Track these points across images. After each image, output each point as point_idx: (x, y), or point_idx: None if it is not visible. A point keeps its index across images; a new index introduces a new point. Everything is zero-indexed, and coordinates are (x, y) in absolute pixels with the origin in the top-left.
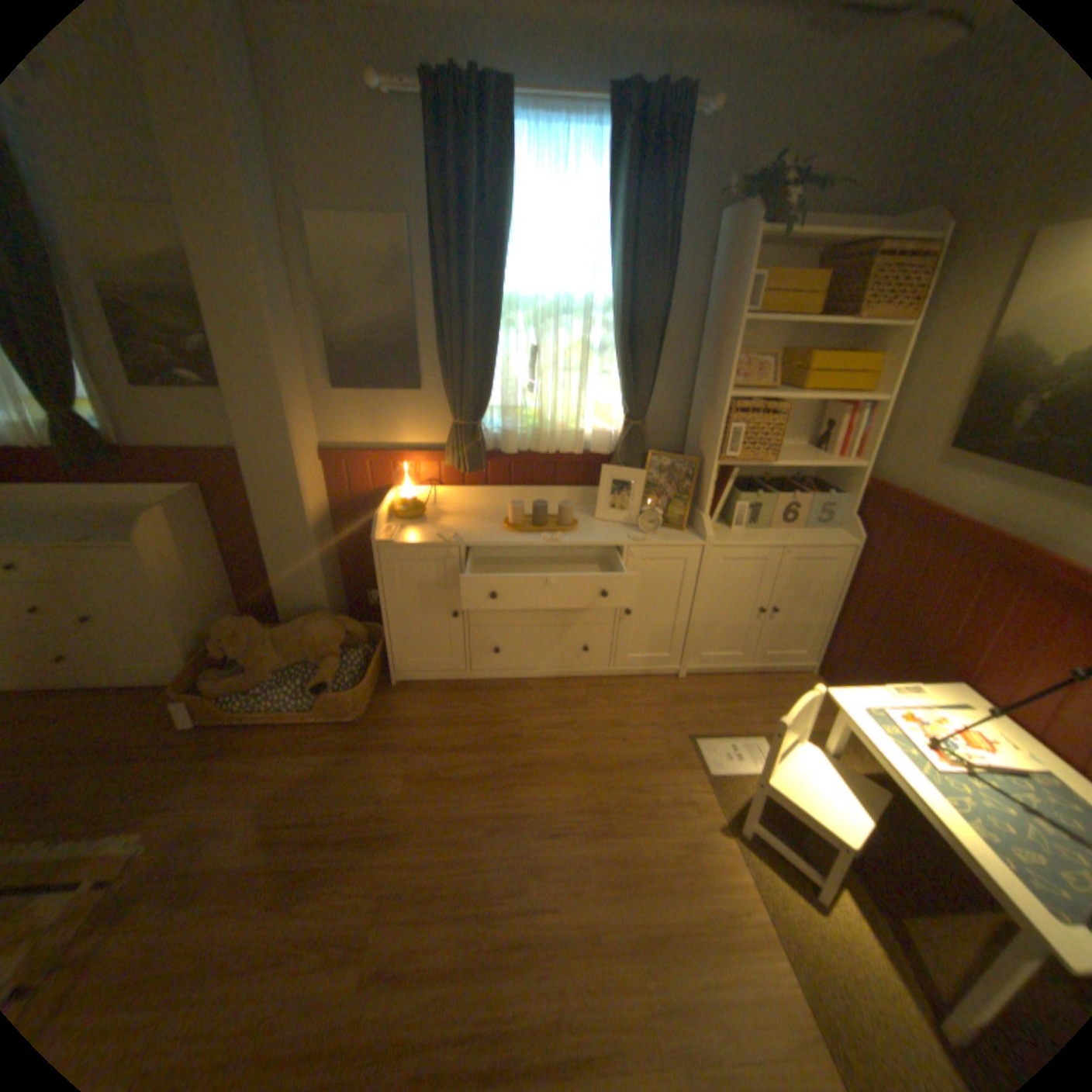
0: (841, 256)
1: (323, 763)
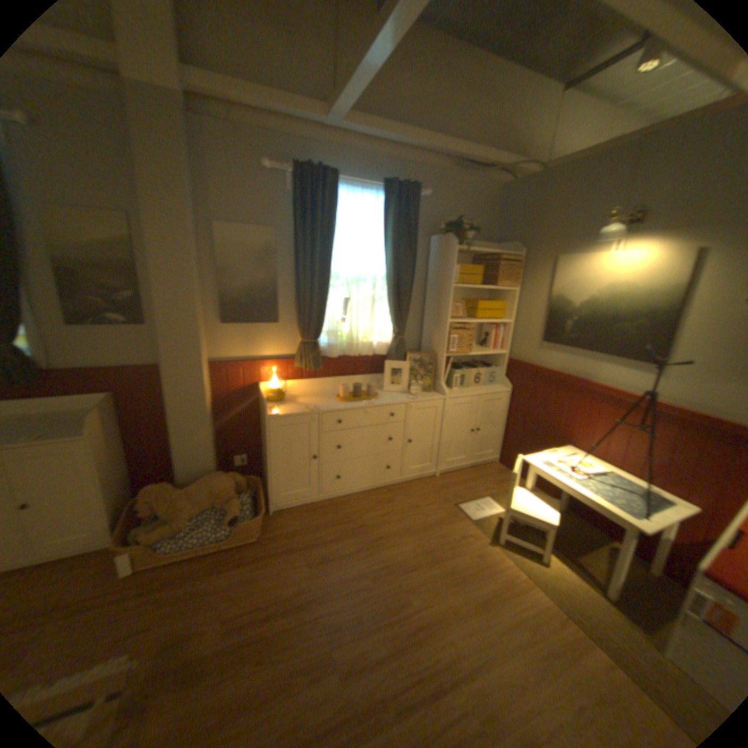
0: (482, 259)
1: (246, 572)
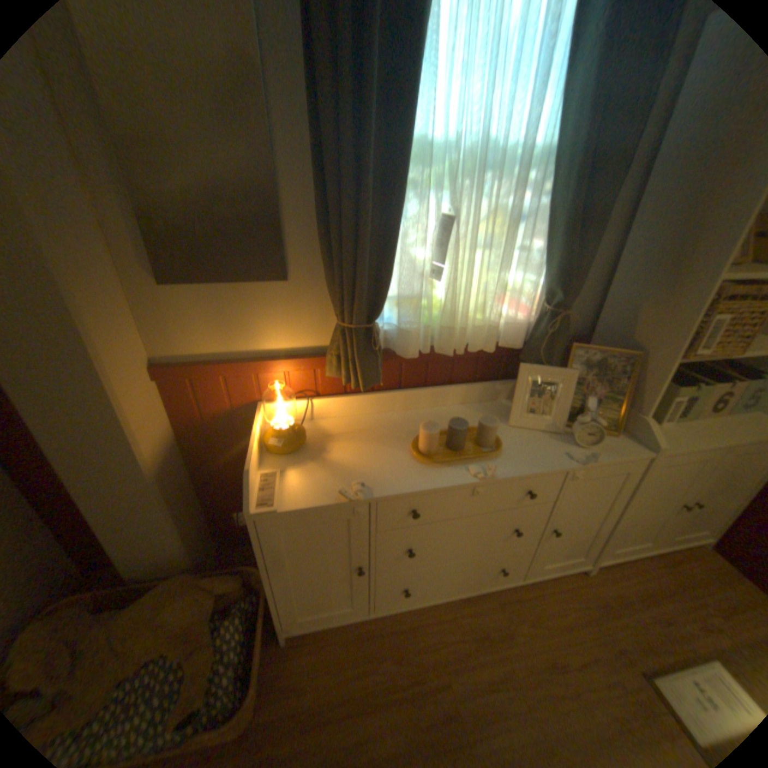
0: None
1: None
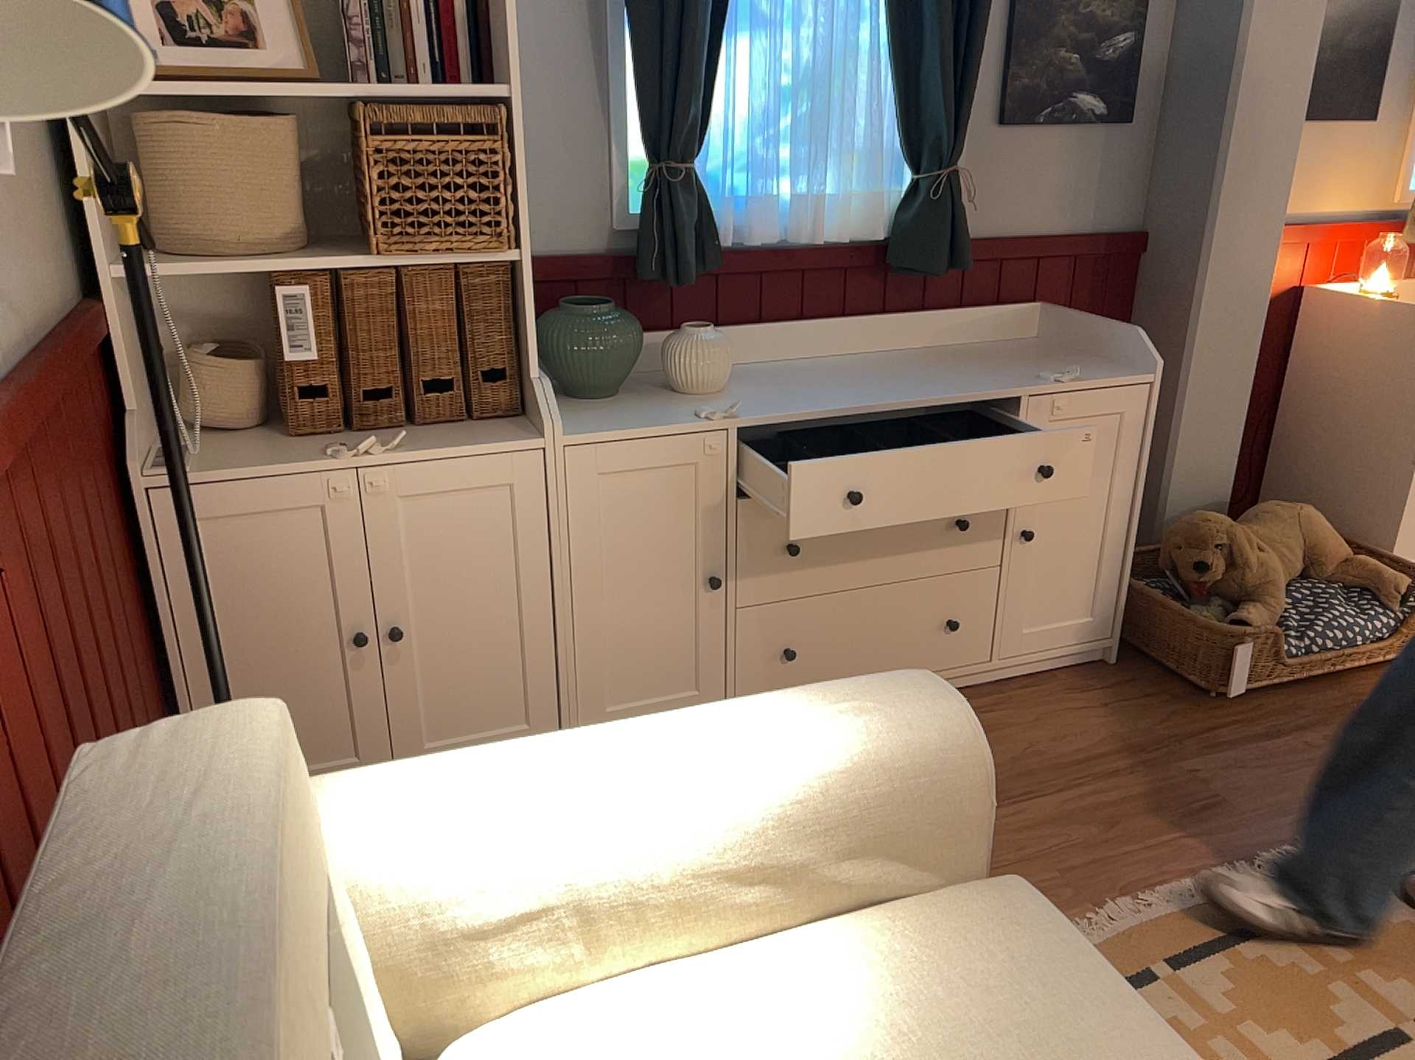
0: None
1: None
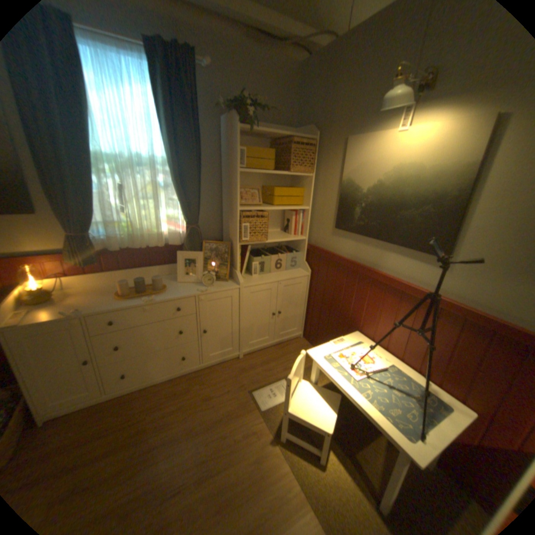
0: (278, 143)
1: None
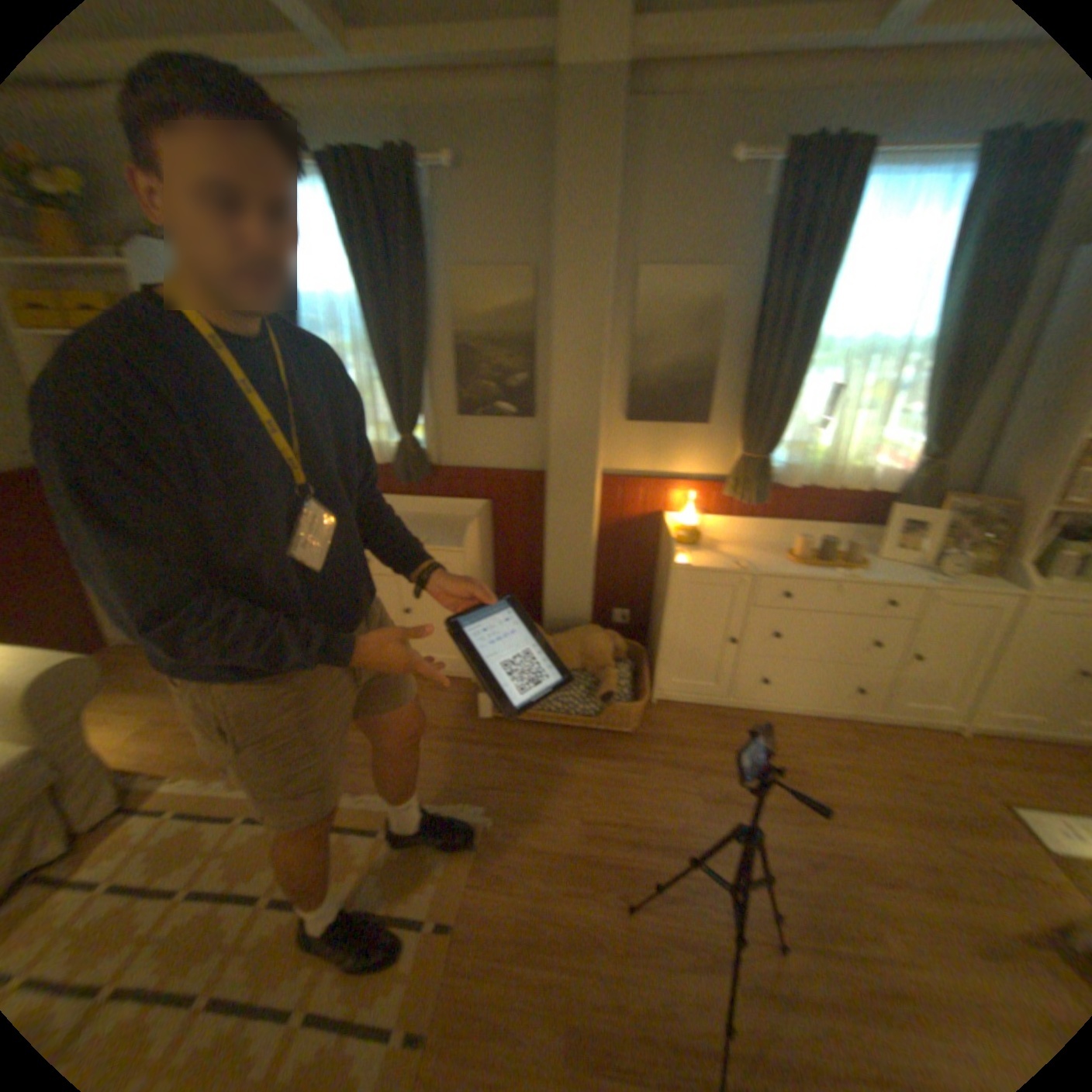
0: None
1: (616, 770)
